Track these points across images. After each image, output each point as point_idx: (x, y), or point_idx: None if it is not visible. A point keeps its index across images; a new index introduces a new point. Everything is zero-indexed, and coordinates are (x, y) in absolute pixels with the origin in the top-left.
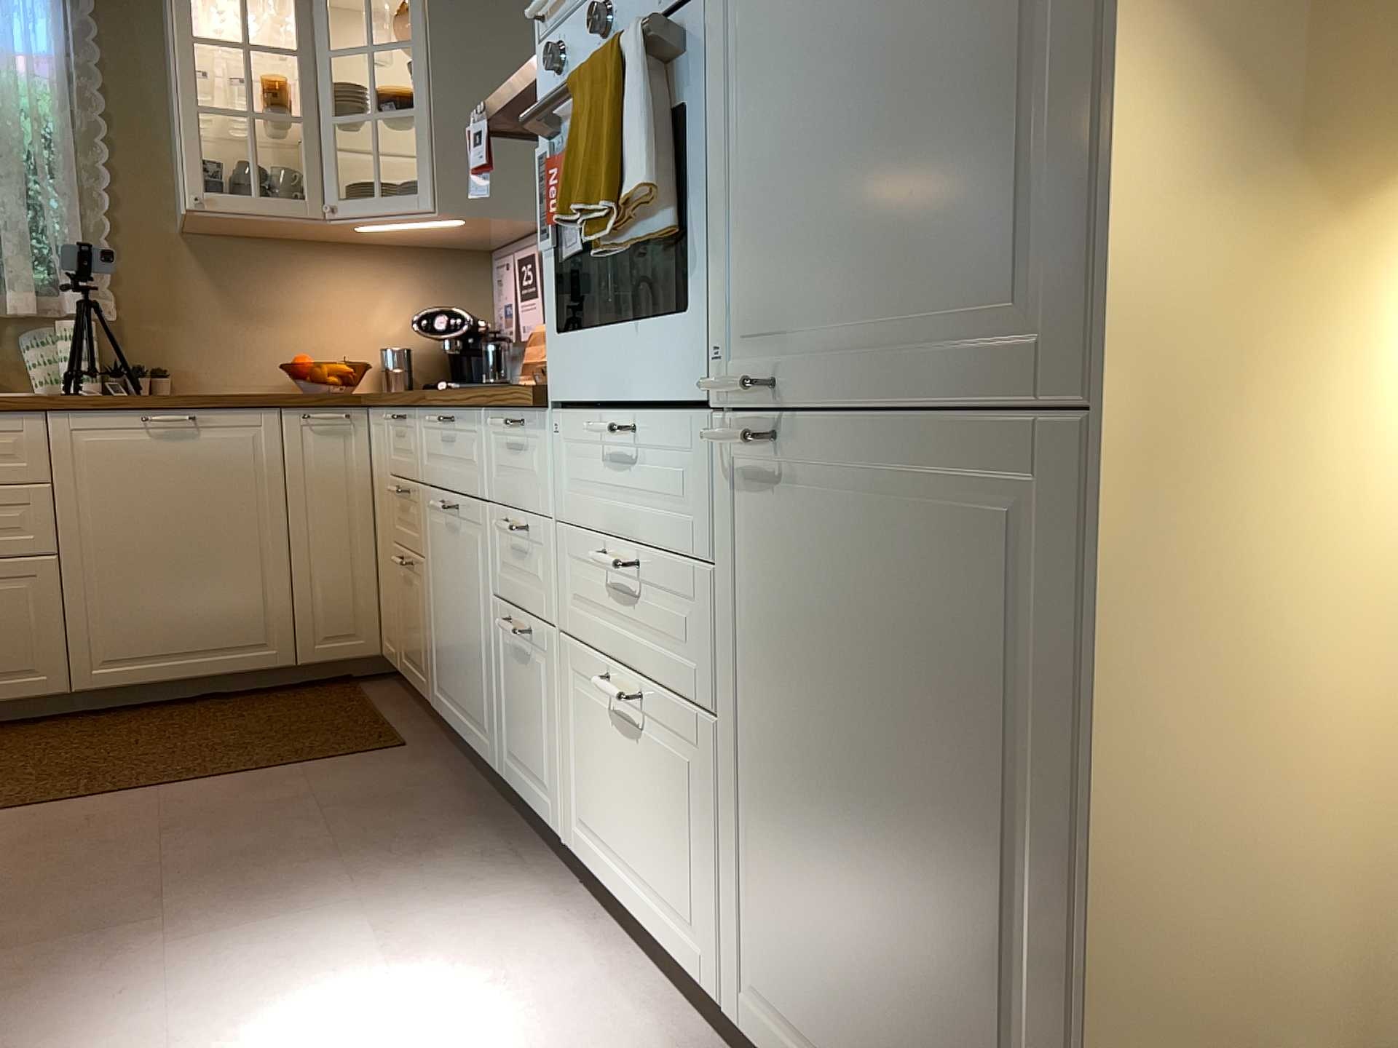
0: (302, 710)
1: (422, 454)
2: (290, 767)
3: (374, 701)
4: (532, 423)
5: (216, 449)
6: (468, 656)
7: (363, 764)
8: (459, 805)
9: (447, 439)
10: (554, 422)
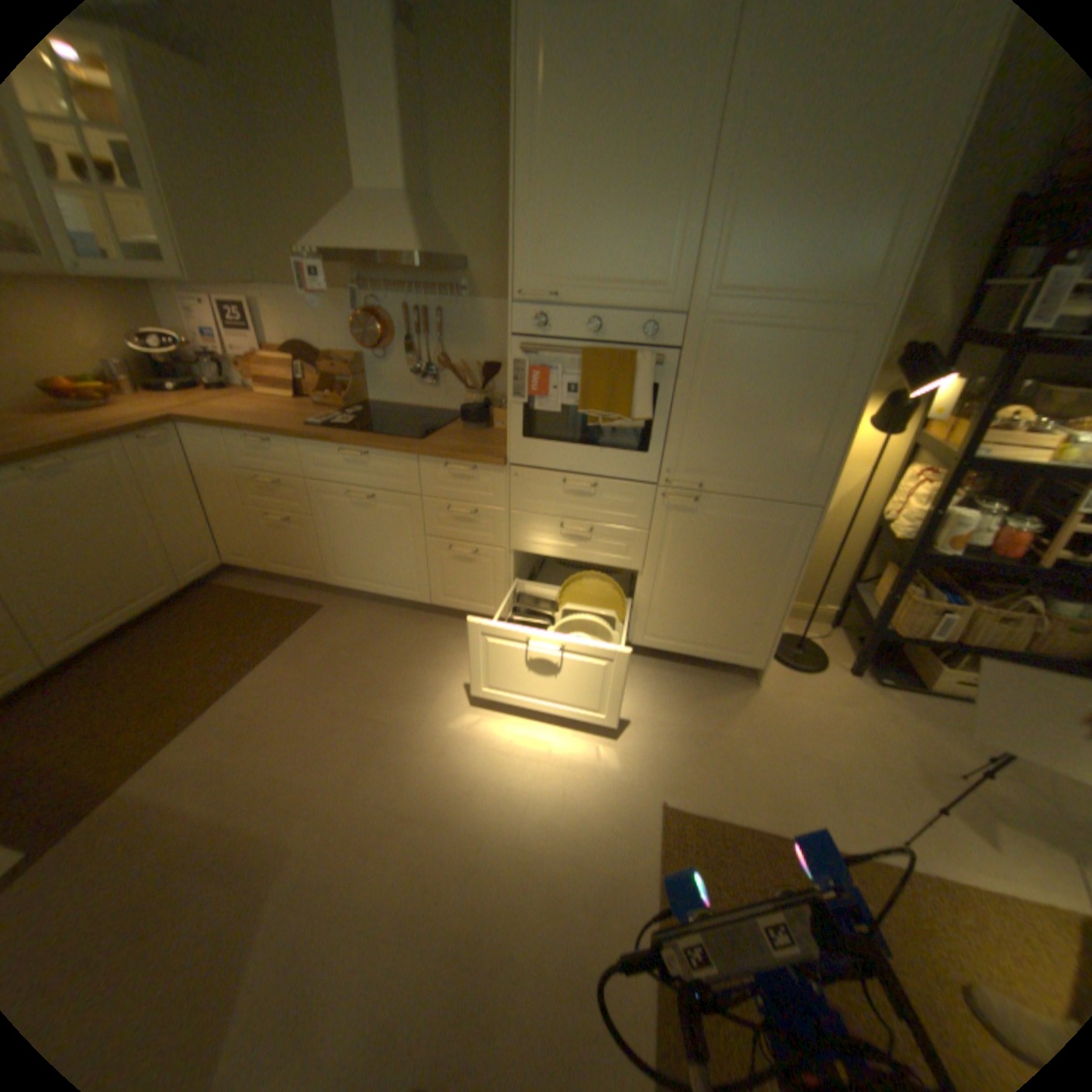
0: (216, 613)
1: (306, 465)
2: (285, 643)
3: (248, 591)
4: (484, 469)
5: (87, 479)
6: (388, 561)
7: (320, 624)
8: (402, 621)
9: (354, 462)
10: (509, 471)
